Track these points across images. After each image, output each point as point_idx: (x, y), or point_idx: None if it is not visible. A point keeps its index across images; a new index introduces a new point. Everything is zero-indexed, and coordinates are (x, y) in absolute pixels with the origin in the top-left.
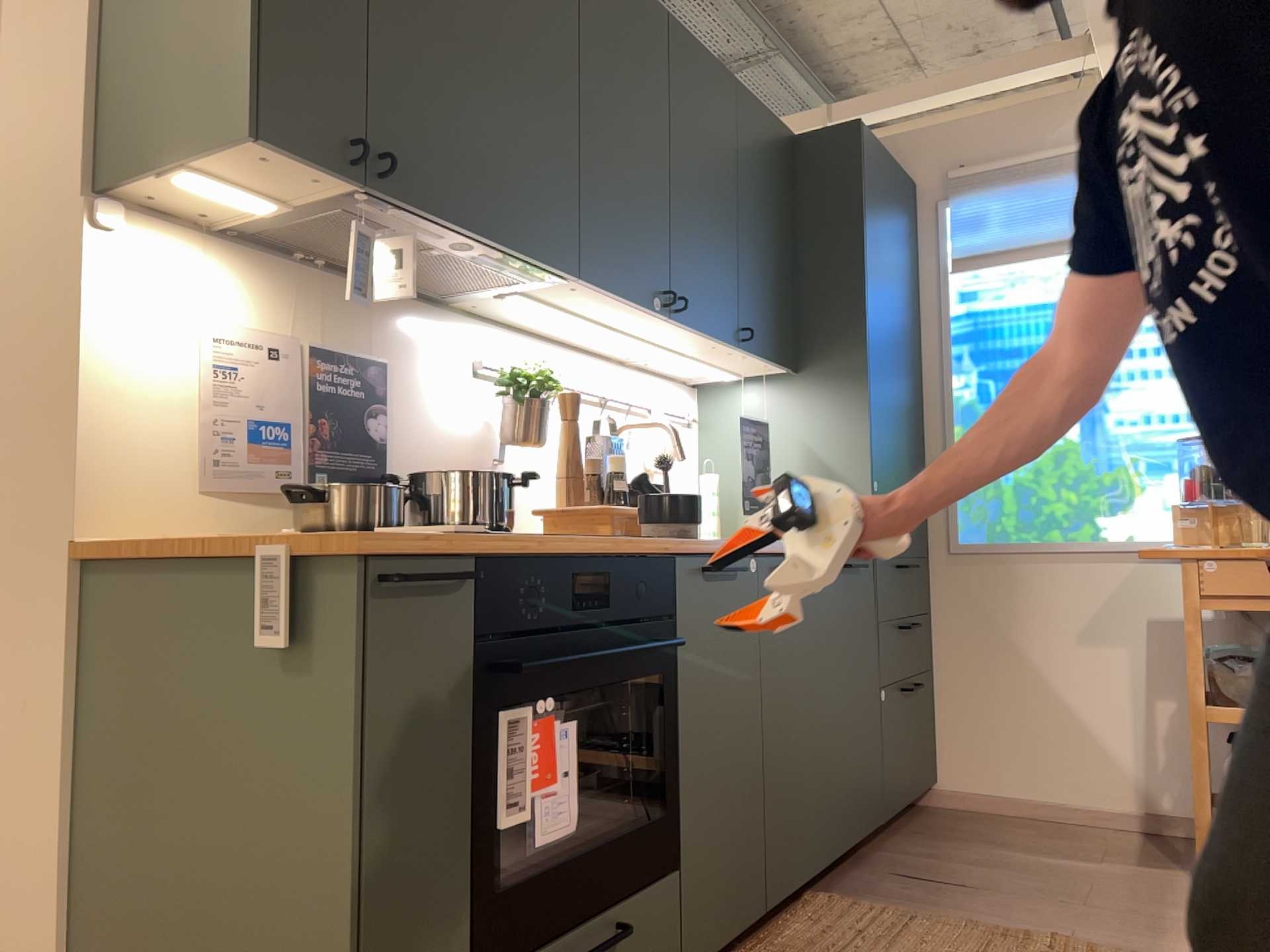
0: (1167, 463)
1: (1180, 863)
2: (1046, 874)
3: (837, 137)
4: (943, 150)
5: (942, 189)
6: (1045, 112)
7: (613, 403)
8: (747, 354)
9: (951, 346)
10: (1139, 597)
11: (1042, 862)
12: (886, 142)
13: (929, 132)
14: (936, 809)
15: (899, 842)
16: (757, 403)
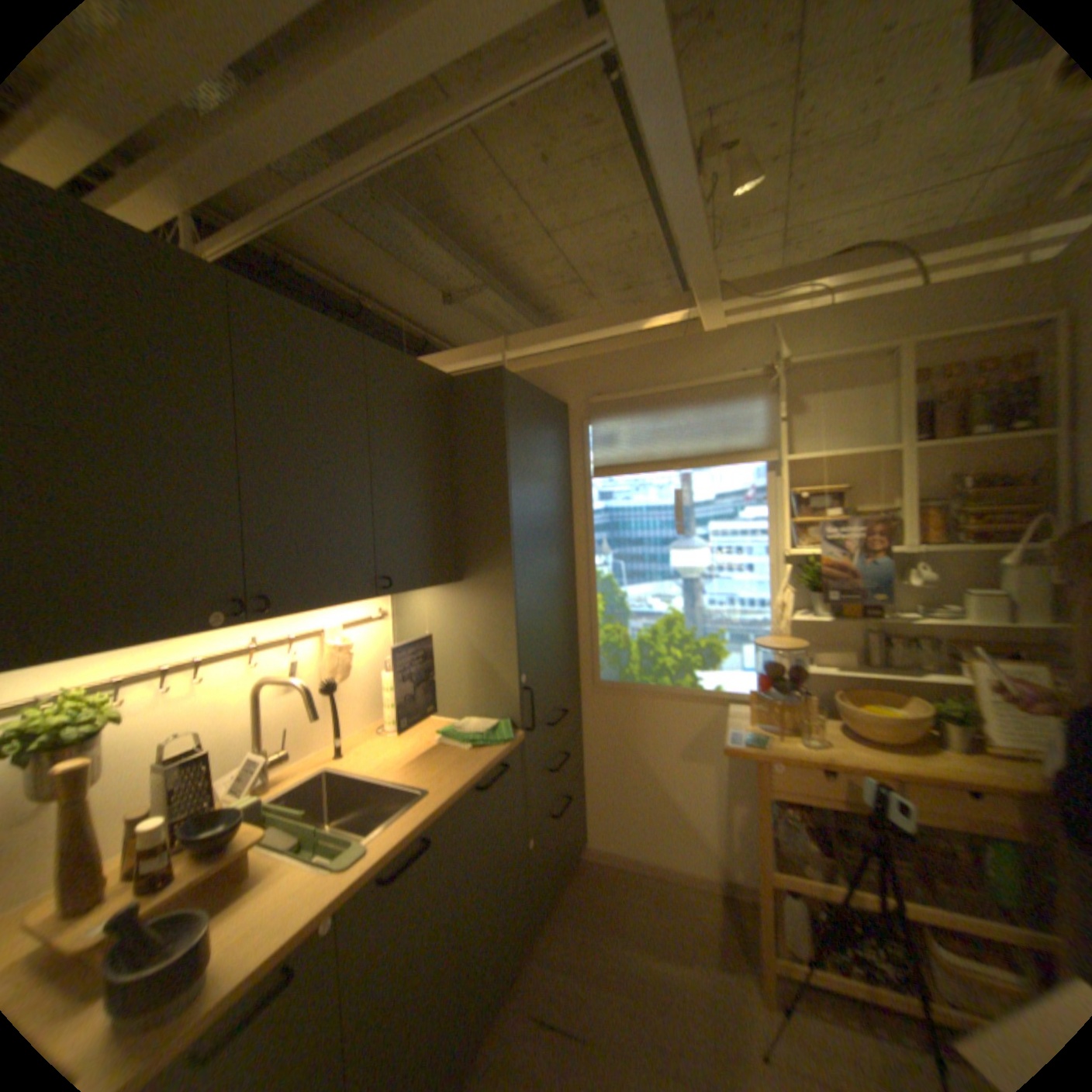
0: (746, 634)
1: (749, 961)
2: (650, 1000)
3: (485, 380)
4: (587, 378)
5: (587, 409)
6: (662, 353)
7: (269, 643)
8: (395, 592)
9: (593, 533)
10: (724, 732)
11: (648, 971)
12: (546, 369)
13: (577, 363)
14: (584, 865)
15: (547, 940)
16: (432, 602)
